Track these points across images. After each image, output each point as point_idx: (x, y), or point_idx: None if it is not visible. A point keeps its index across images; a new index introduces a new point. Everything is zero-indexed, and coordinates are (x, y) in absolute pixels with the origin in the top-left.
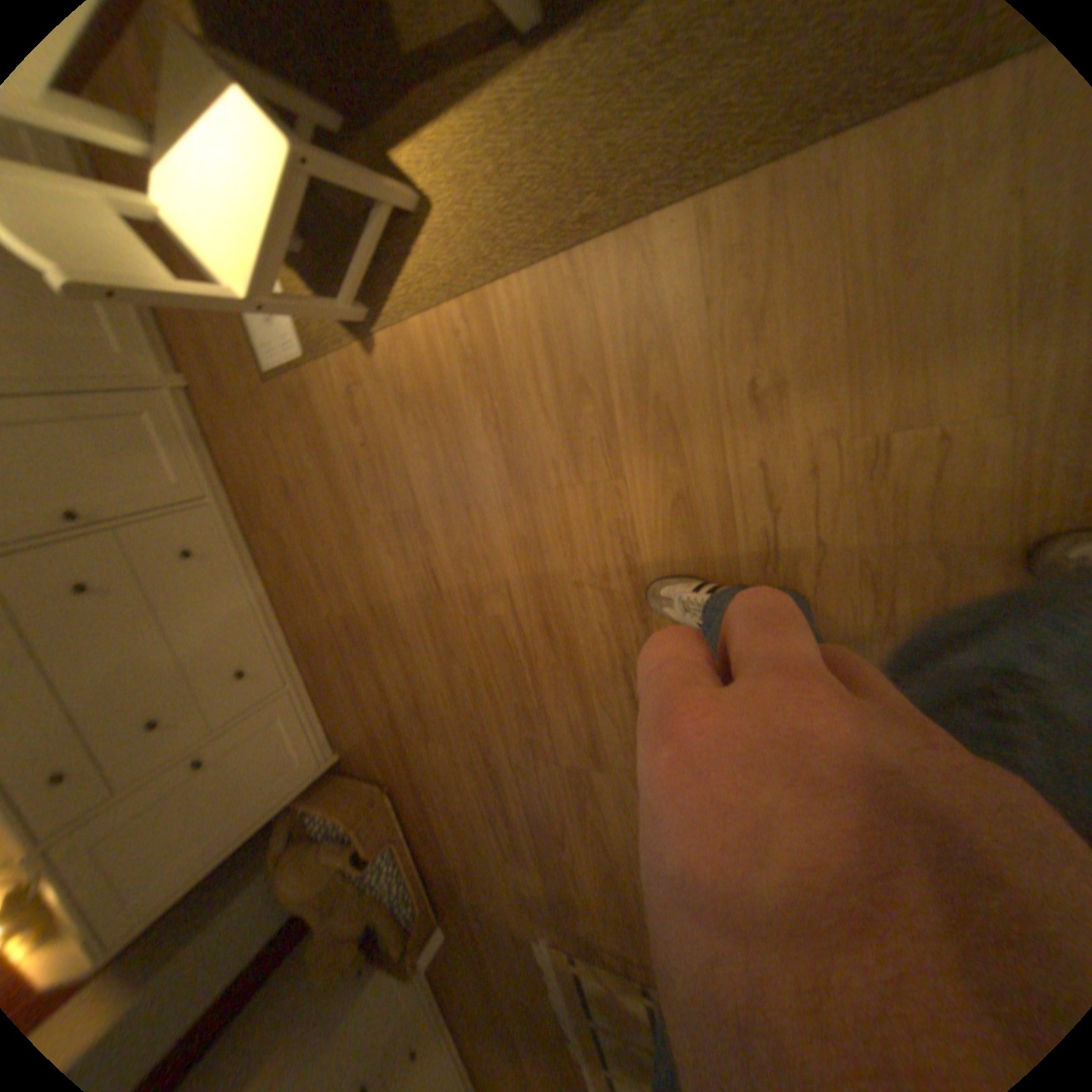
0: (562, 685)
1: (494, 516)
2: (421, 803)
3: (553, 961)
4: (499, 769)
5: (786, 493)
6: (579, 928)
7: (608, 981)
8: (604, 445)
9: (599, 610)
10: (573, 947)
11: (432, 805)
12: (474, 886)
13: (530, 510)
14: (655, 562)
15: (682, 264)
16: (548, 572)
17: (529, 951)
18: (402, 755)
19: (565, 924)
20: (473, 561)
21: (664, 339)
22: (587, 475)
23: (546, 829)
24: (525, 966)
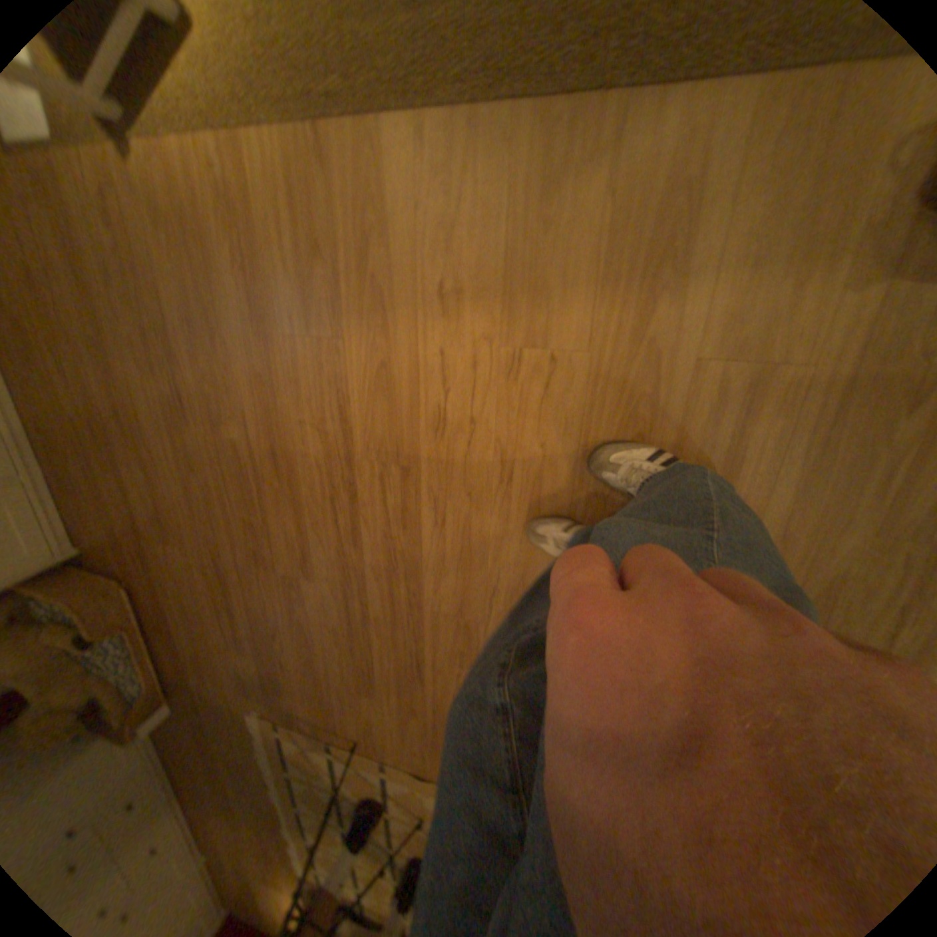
0: (283, 508)
1: (235, 351)
2: (157, 600)
3: (260, 730)
4: (226, 575)
5: (454, 380)
6: (283, 705)
7: (301, 744)
8: (329, 309)
9: (315, 449)
10: (277, 719)
11: (167, 602)
12: (200, 672)
13: (266, 352)
14: (360, 416)
15: (400, 169)
16: (277, 411)
17: (242, 723)
18: (141, 556)
19: (272, 701)
20: (214, 388)
21: (381, 230)
22: (314, 332)
23: (262, 626)
24: (238, 735)
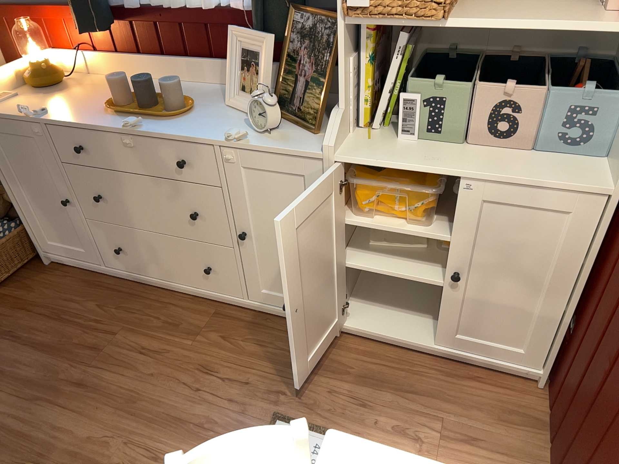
0: None
1: None
2: None
3: None
4: None
5: None
6: None
7: None
8: None
9: None
10: None
11: None
12: None
13: None
14: None
15: None
16: None
17: None
18: None
19: None
20: None
21: None
22: None
23: None
24: None
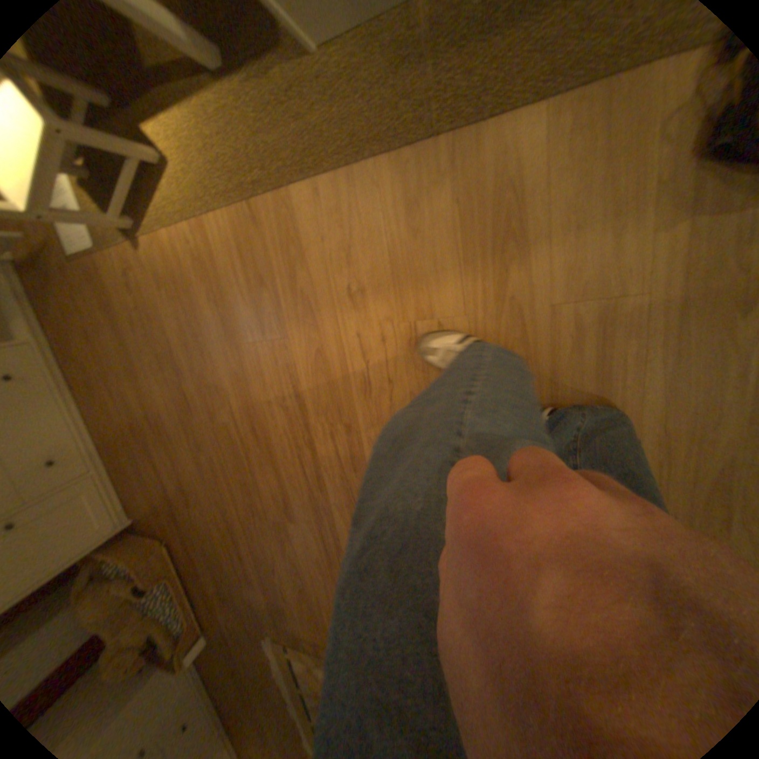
0: (265, 467)
1: (218, 358)
2: (187, 549)
3: (273, 651)
4: (232, 524)
5: (371, 353)
6: (287, 627)
7: (305, 660)
8: (276, 318)
9: (281, 419)
10: (284, 640)
11: (194, 550)
12: (223, 605)
13: (239, 355)
14: (309, 390)
15: (308, 216)
16: (252, 395)
17: (259, 646)
18: (172, 517)
19: (279, 625)
20: (208, 386)
21: (303, 258)
22: (268, 335)
23: (263, 562)
24: (257, 657)
